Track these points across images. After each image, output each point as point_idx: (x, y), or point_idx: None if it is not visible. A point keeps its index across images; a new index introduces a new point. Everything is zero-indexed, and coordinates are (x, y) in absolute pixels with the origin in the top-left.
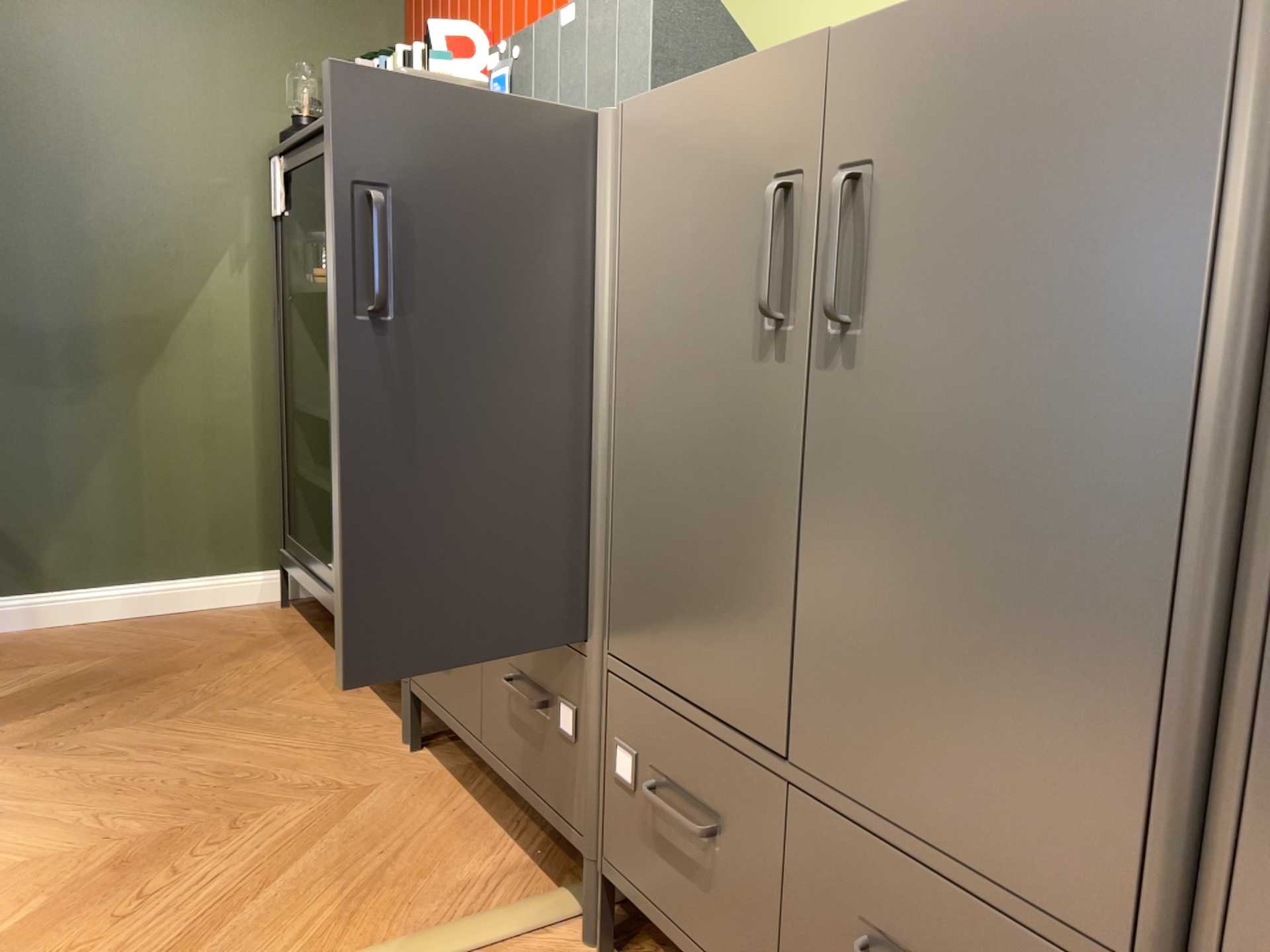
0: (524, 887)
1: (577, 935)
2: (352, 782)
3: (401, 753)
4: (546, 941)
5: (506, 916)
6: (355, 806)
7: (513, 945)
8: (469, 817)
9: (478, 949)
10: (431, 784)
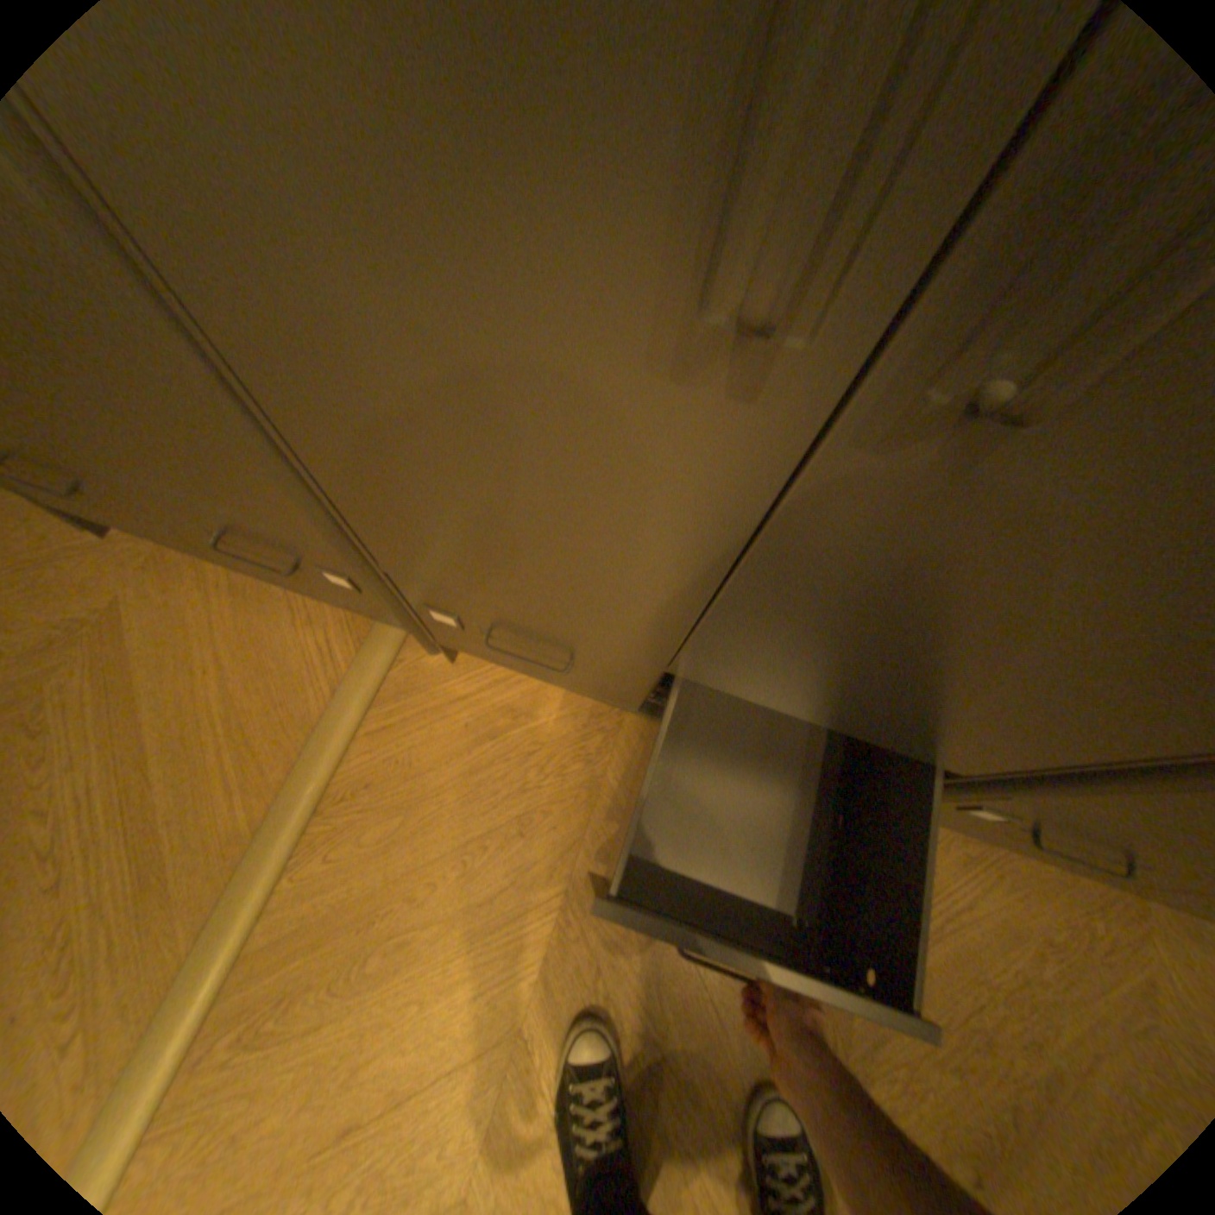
0: (345, 630)
1: (418, 649)
2: (85, 610)
3: (93, 546)
4: (402, 669)
5: (363, 674)
6: (120, 636)
7: (385, 689)
8: (236, 586)
9: (367, 710)
10: (164, 567)
